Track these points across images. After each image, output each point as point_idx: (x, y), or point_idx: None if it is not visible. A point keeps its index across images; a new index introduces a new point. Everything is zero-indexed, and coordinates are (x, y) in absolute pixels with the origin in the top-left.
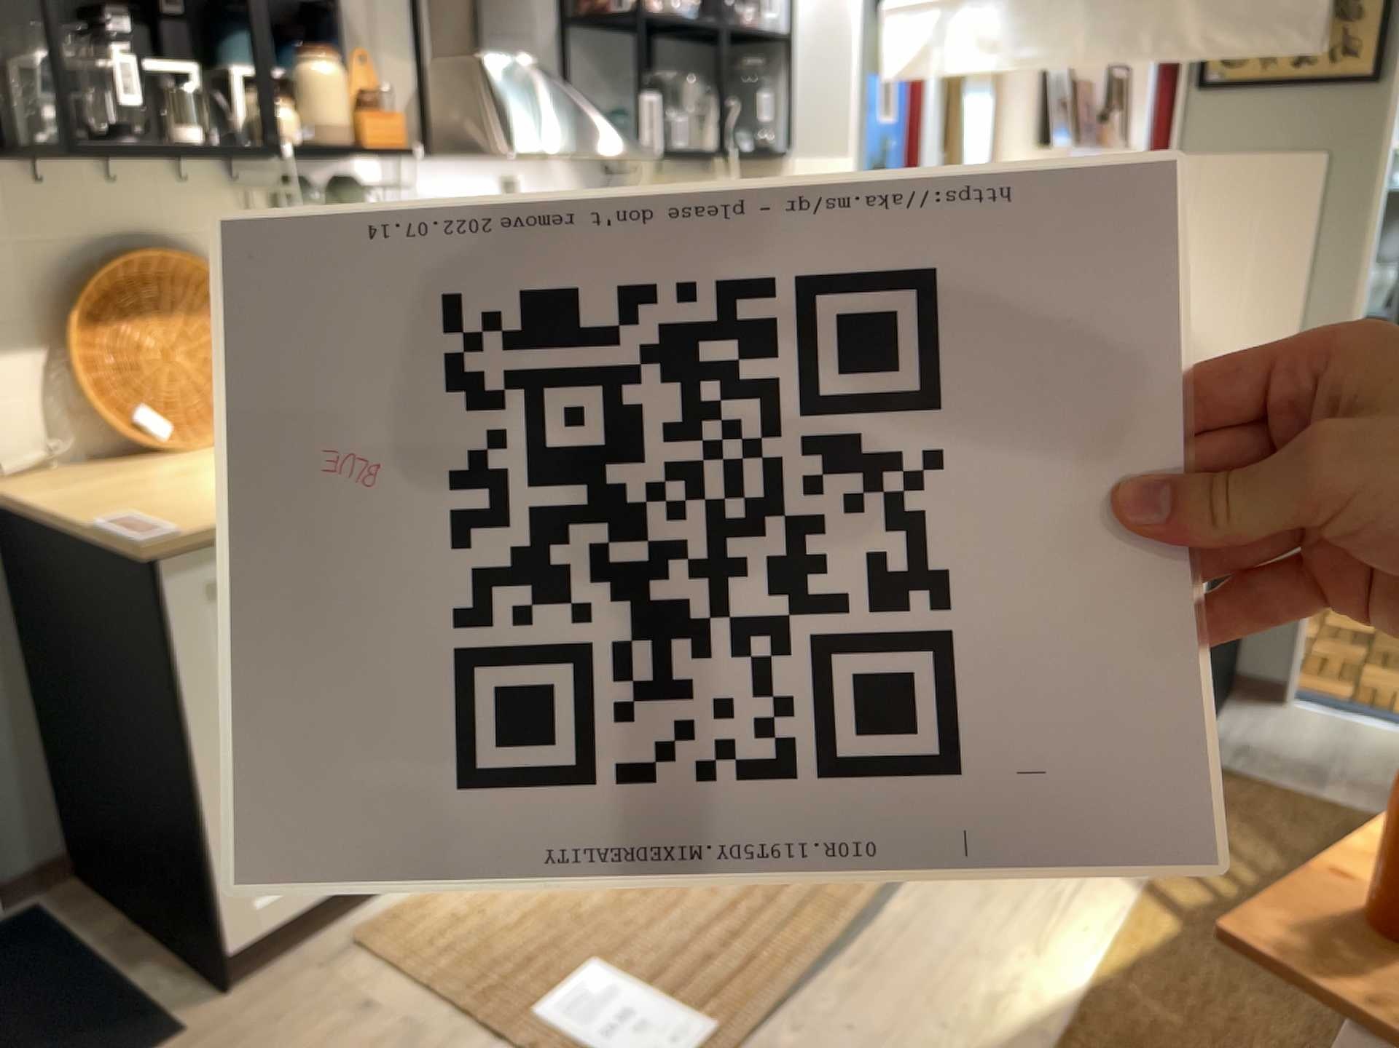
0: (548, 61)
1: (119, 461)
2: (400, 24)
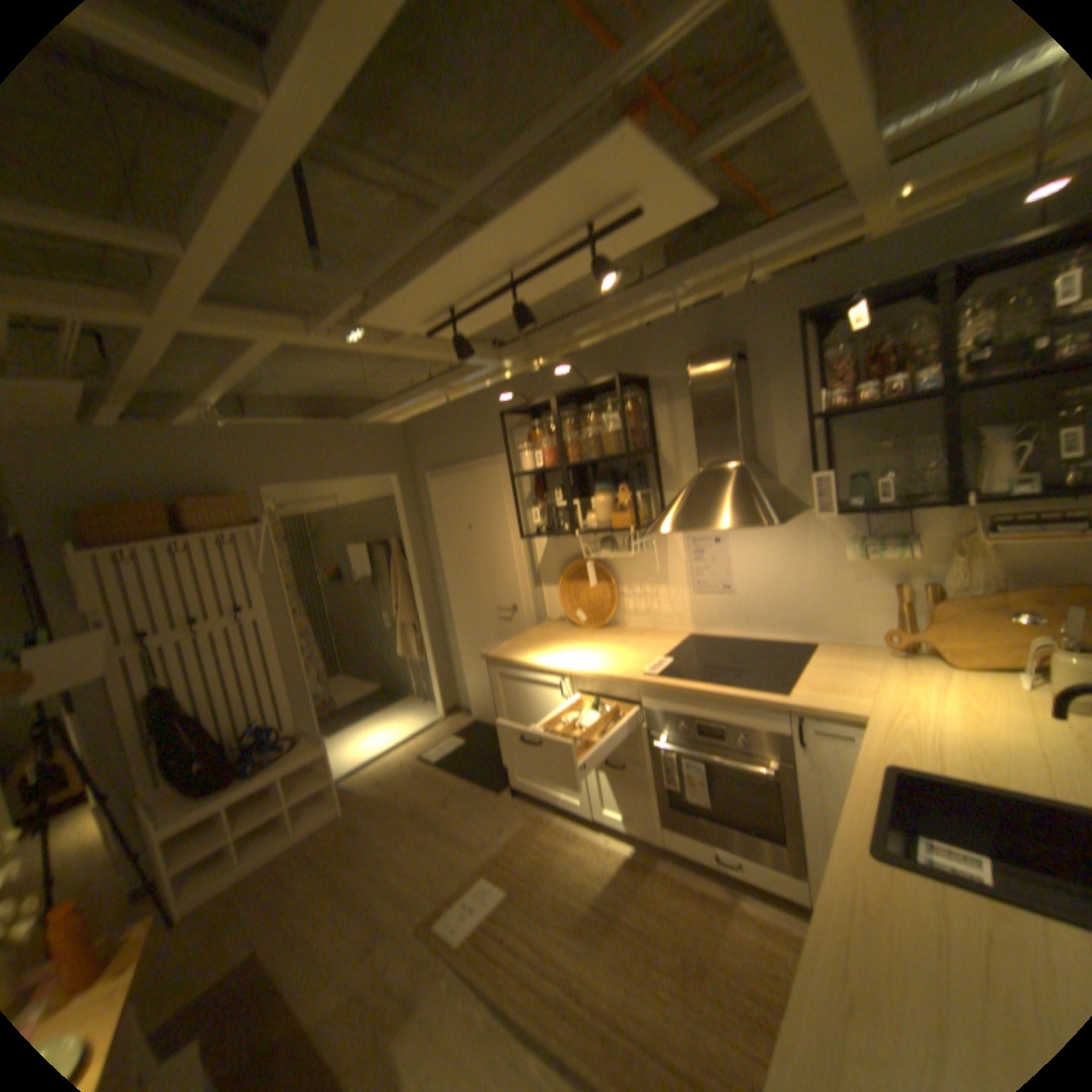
0: (811, 444)
1: (573, 623)
2: (692, 454)
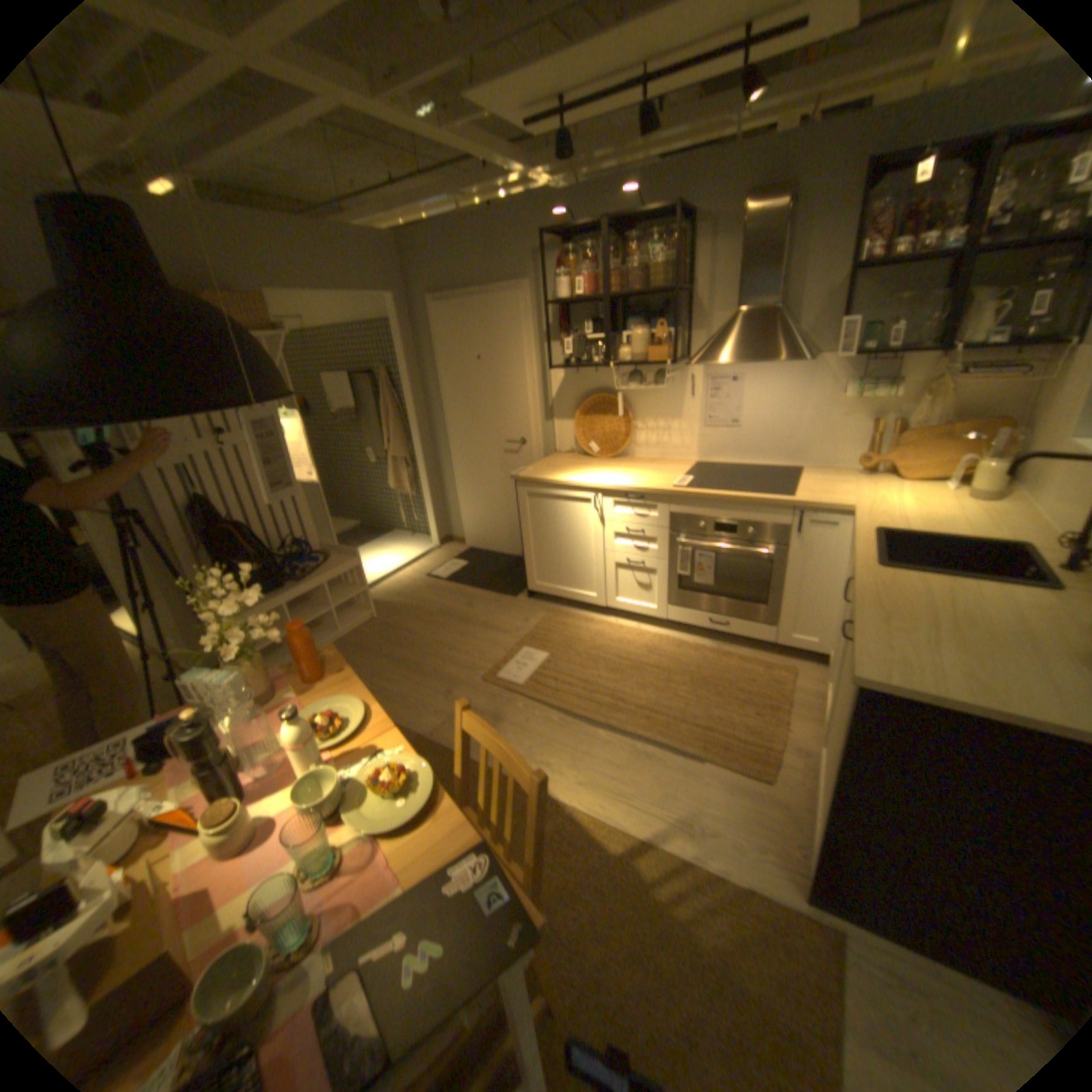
0: (835, 295)
1: (585, 456)
2: (726, 296)
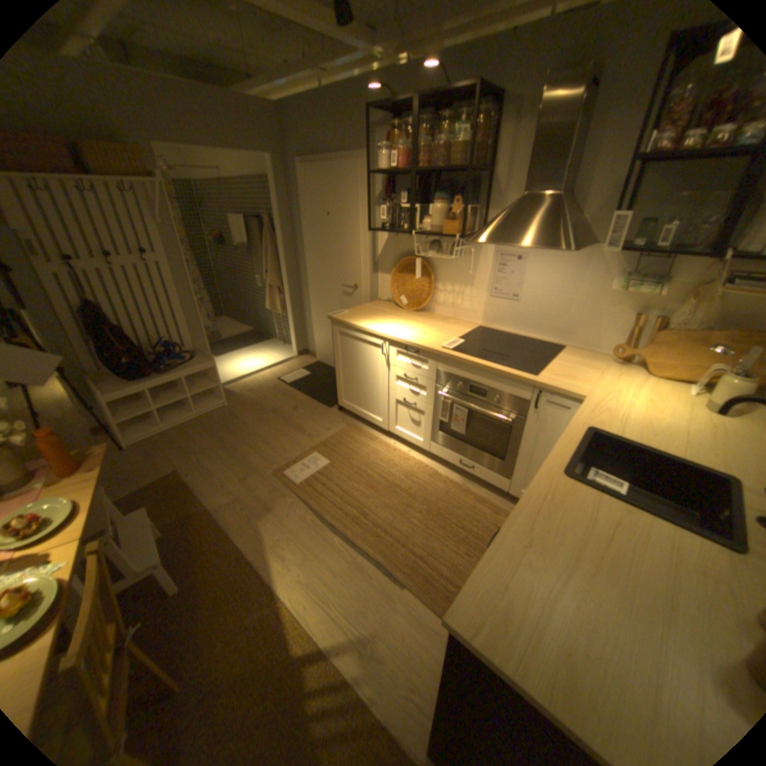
0: (621, 187)
1: (396, 306)
2: (521, 179)
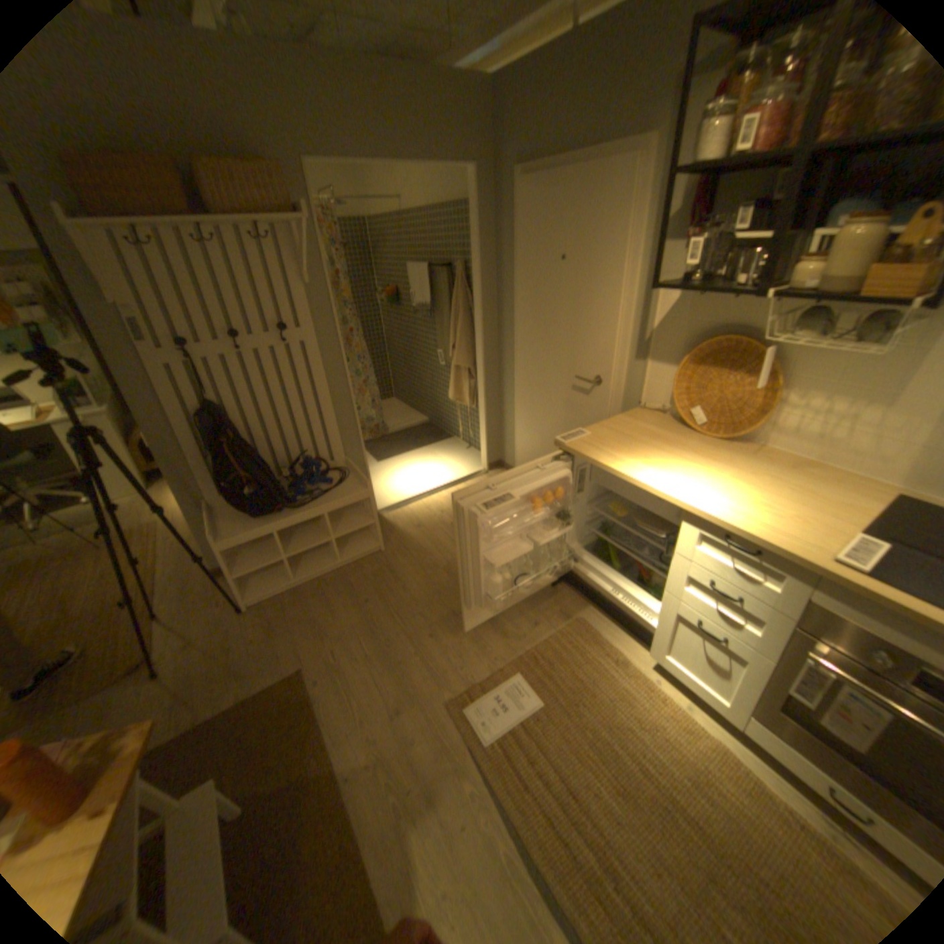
0: None
1: (682, 422)
2: None
